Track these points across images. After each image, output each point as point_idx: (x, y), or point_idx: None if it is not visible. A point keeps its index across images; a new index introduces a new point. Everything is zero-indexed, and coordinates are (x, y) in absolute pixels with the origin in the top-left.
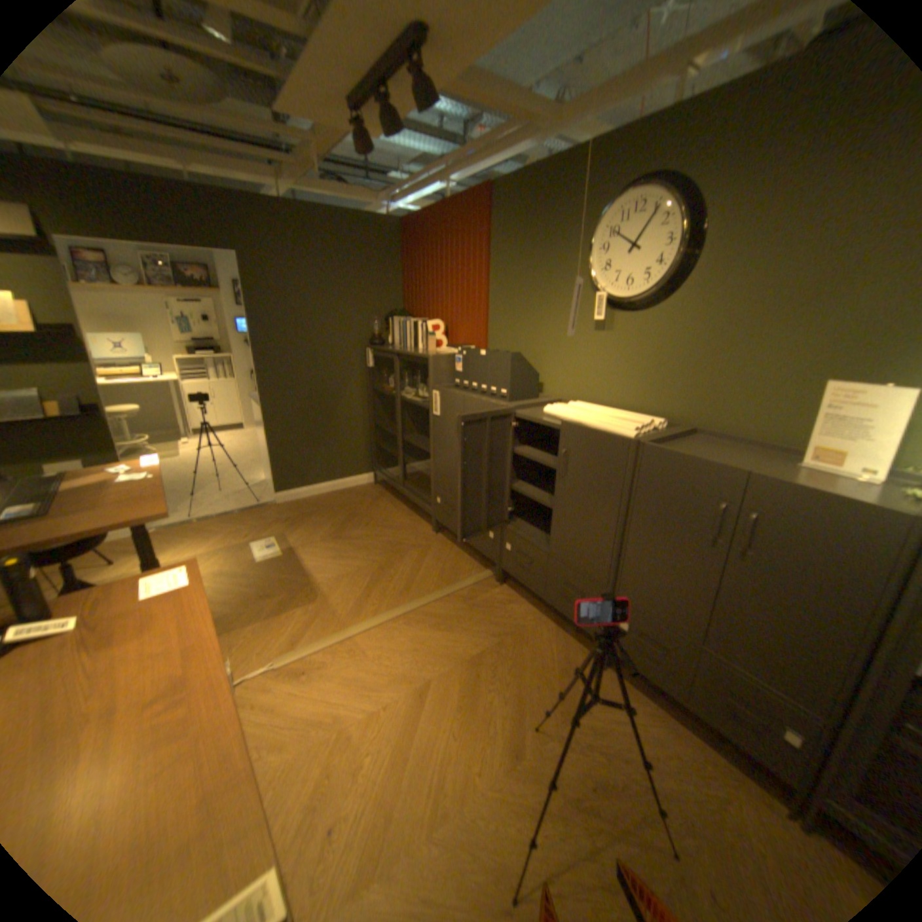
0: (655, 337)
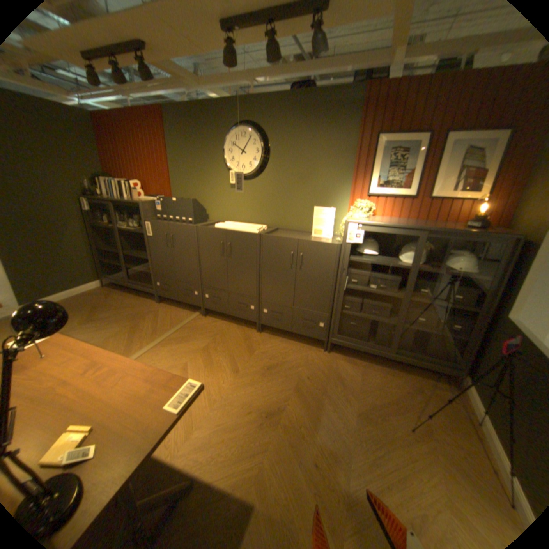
0: (257, 191)
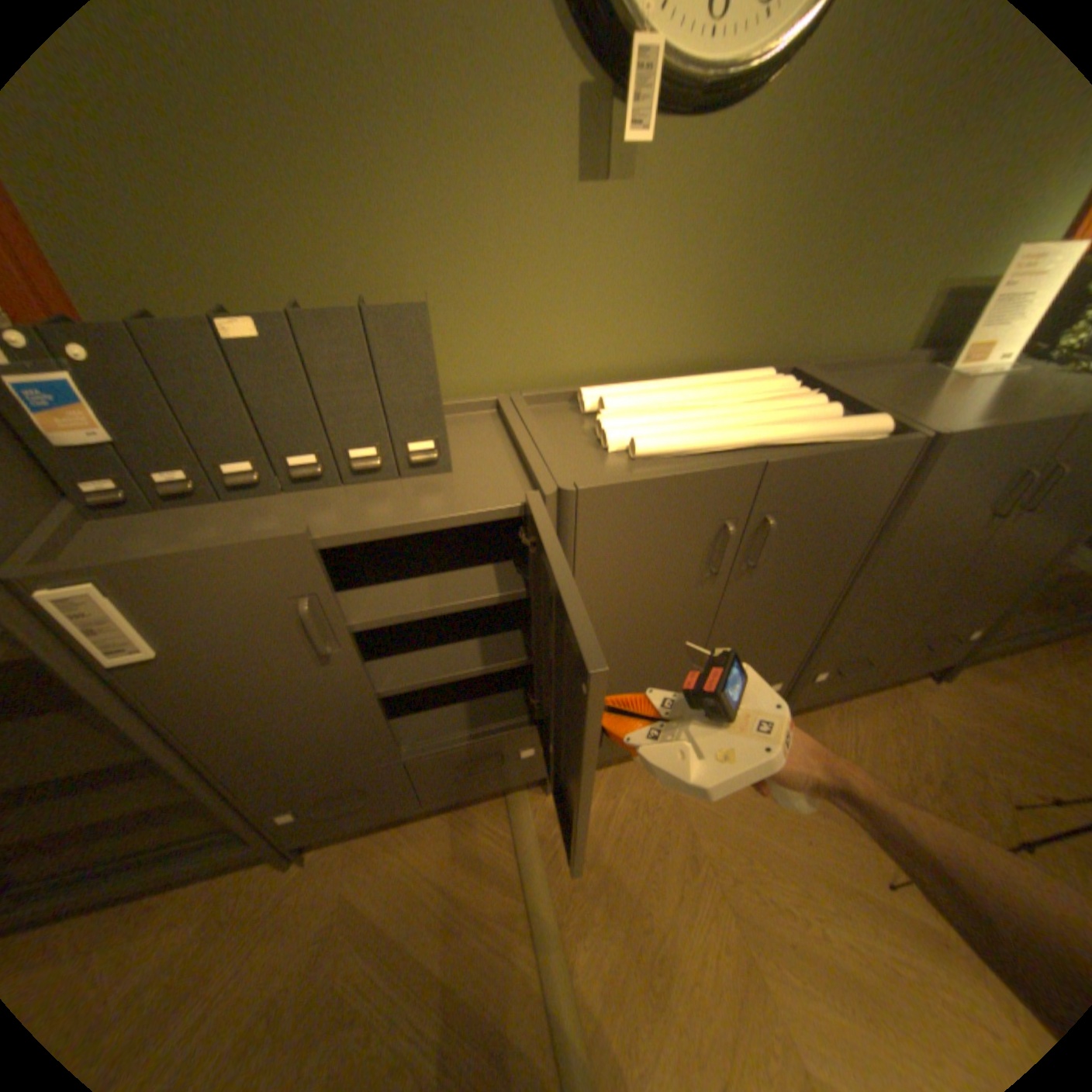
0: (736, 189)
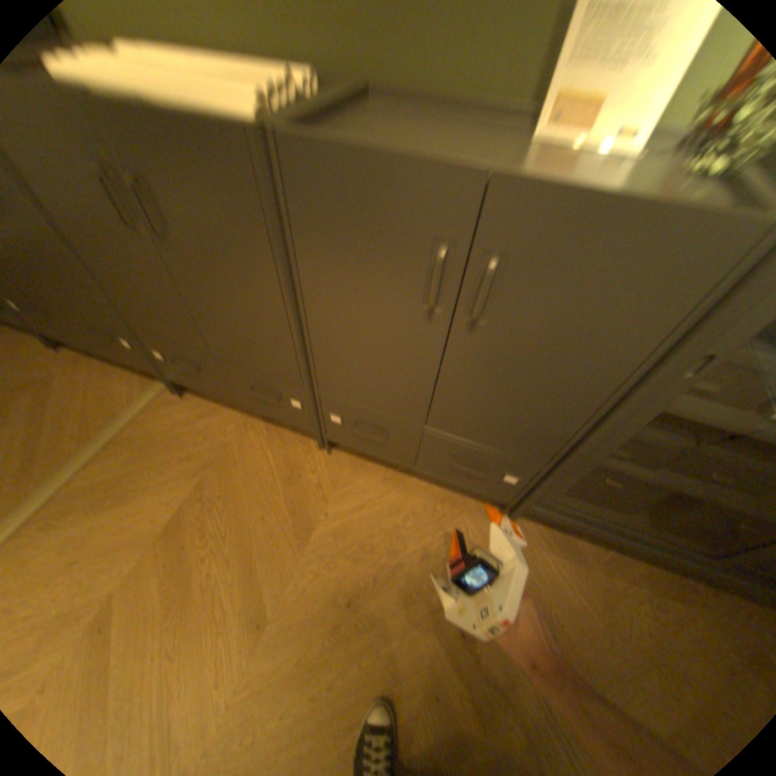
0: None
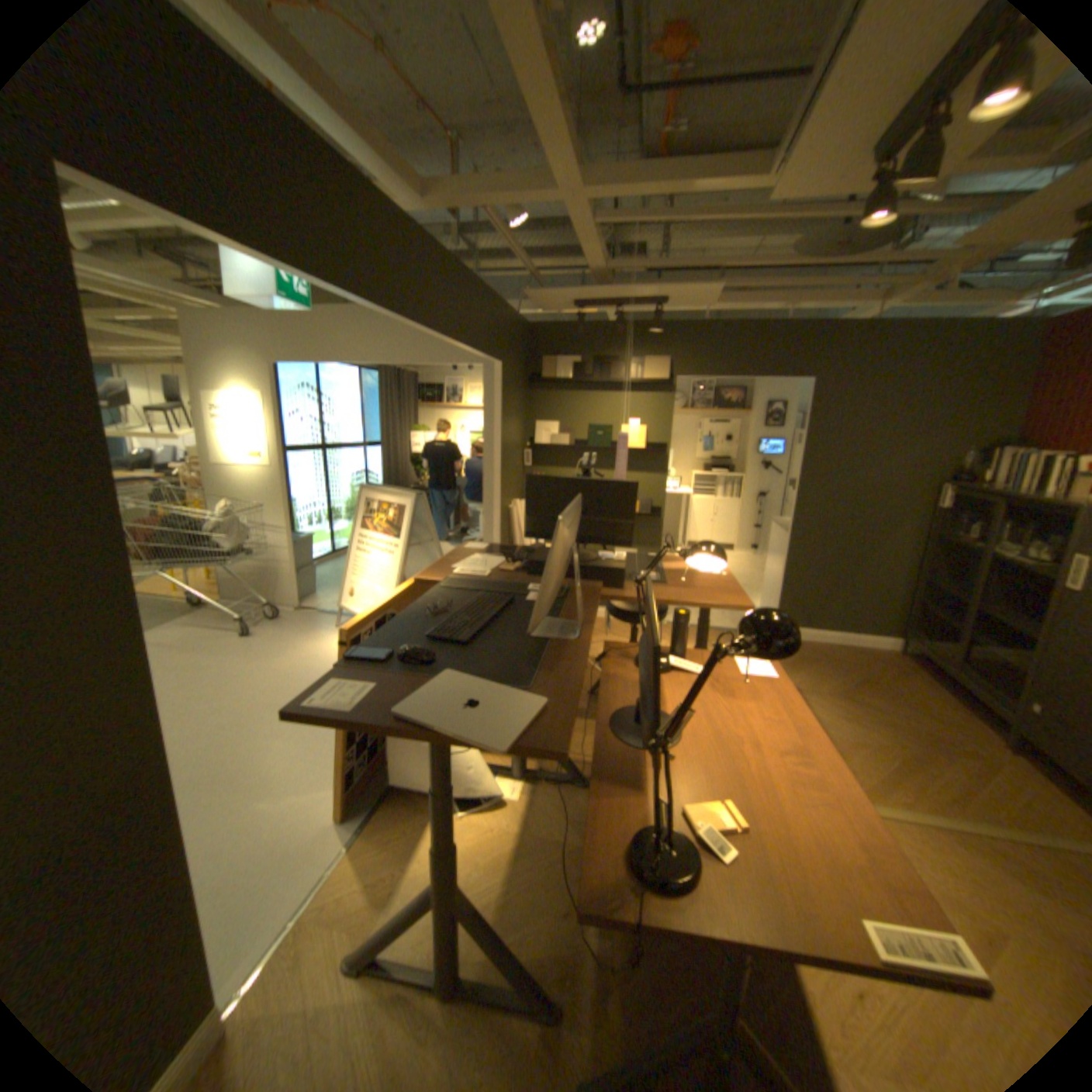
0: None
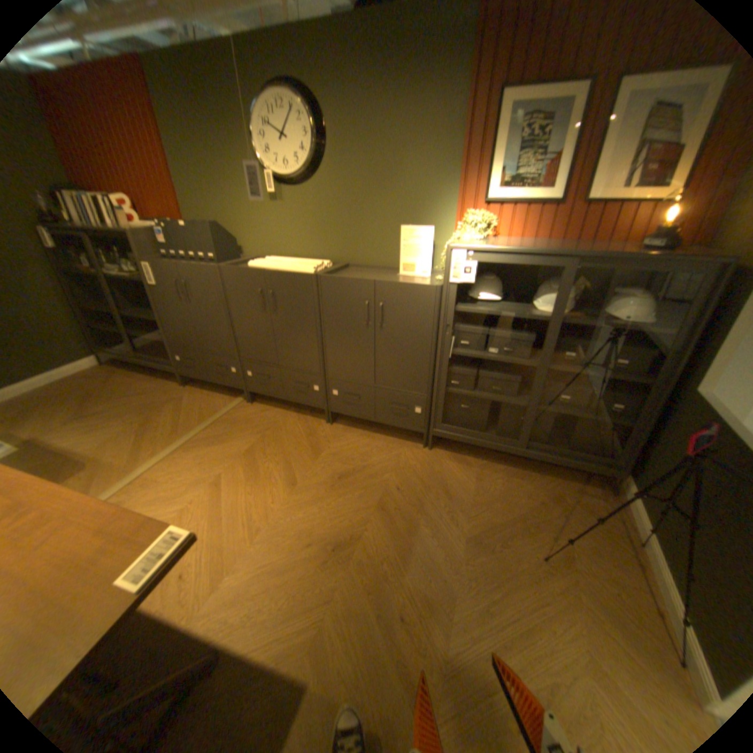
0: (311, 205)
